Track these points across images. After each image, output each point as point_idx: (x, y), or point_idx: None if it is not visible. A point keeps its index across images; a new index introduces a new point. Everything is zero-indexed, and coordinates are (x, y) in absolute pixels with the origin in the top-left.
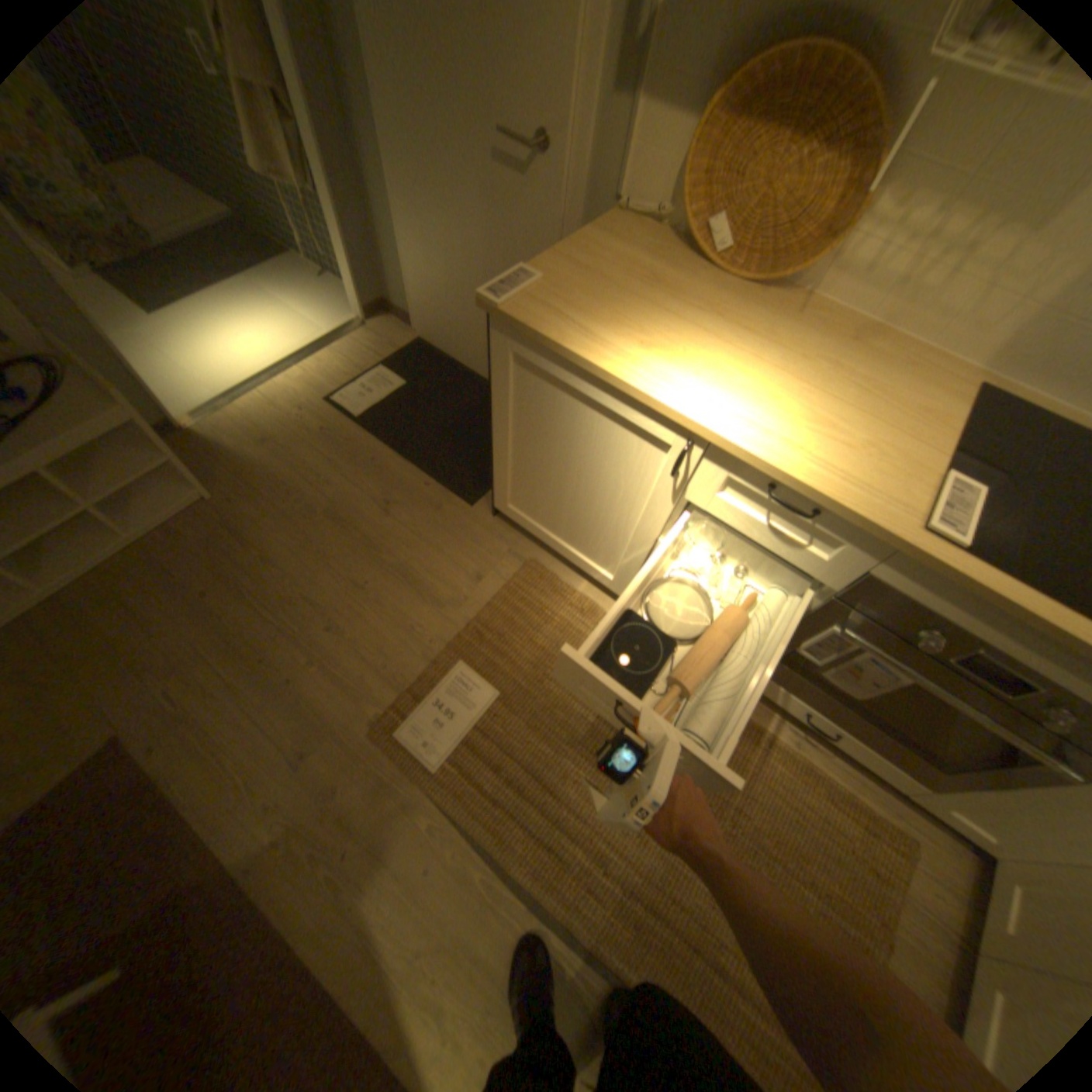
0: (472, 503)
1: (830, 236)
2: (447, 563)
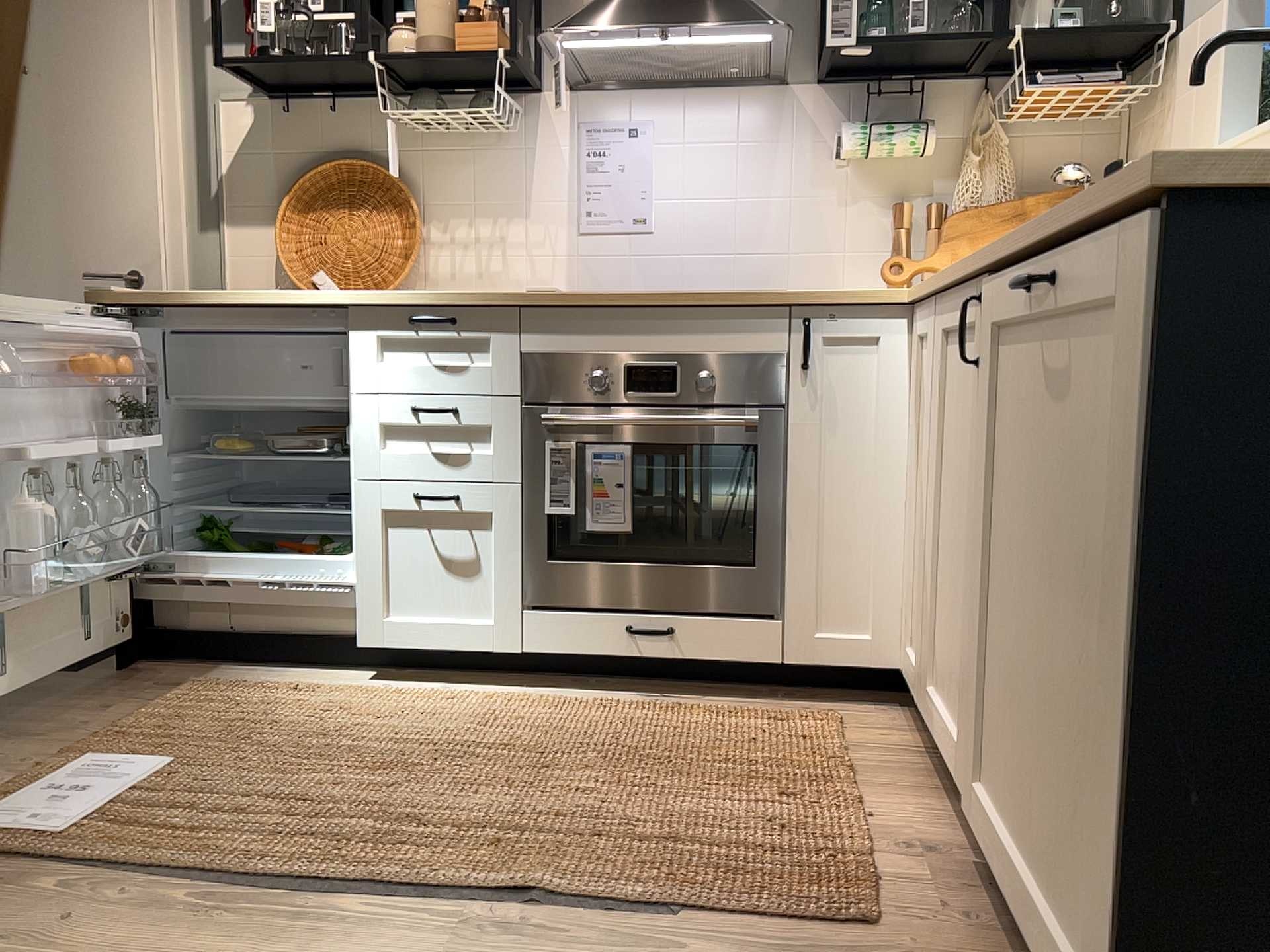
0: (76, 671)
1: (407, 260)
2: (41, 711)
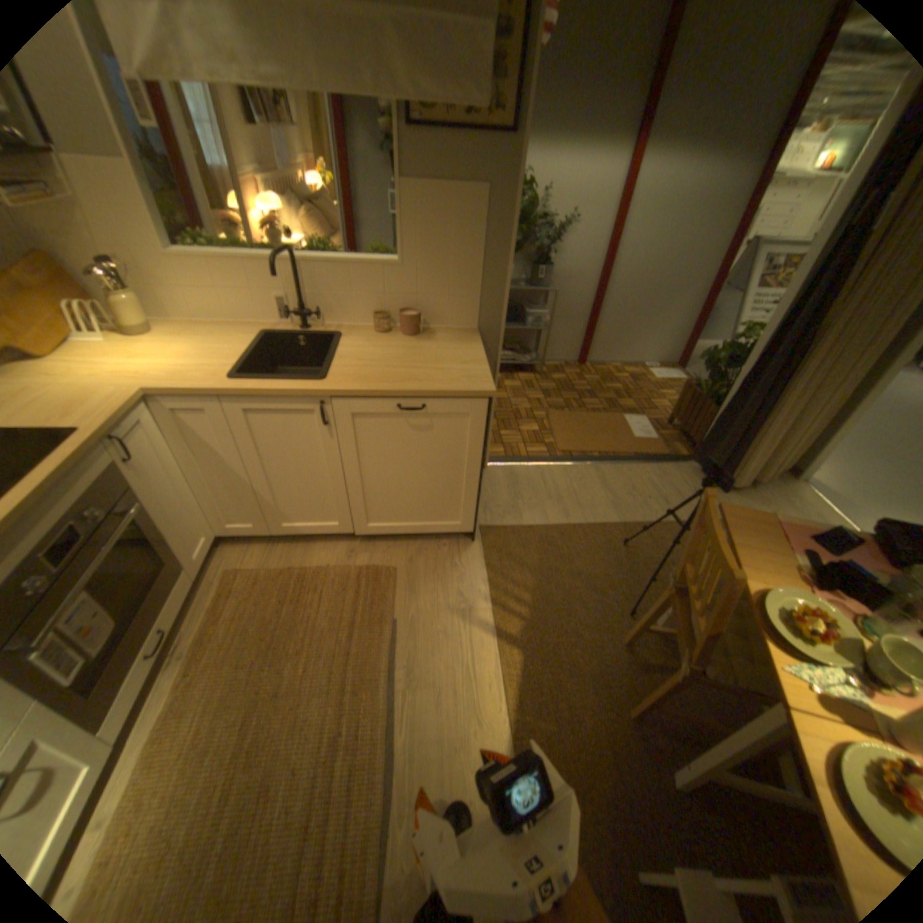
0: None
1: None
2: None
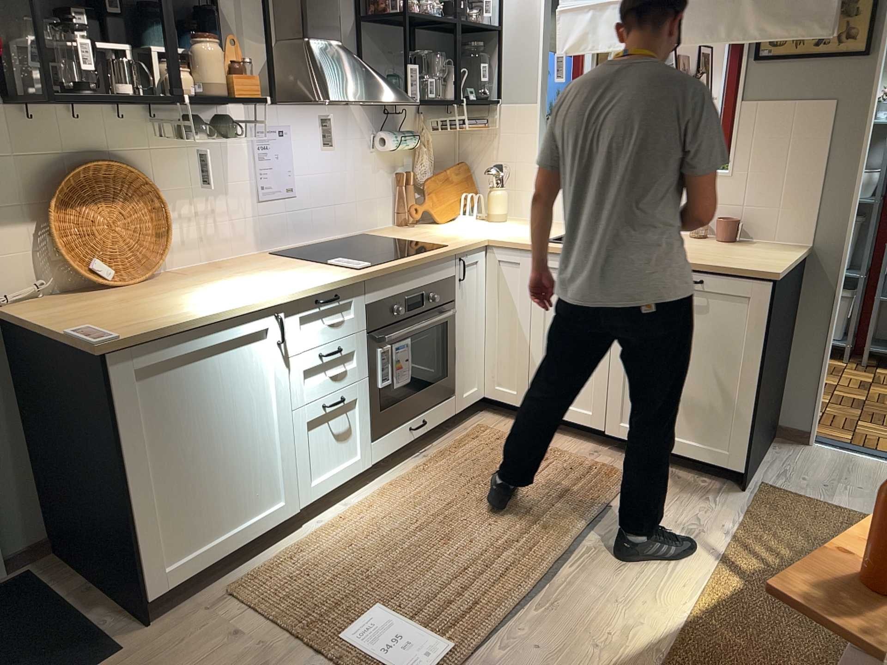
0: (118, 649)
1: (161, 238)
2: None
